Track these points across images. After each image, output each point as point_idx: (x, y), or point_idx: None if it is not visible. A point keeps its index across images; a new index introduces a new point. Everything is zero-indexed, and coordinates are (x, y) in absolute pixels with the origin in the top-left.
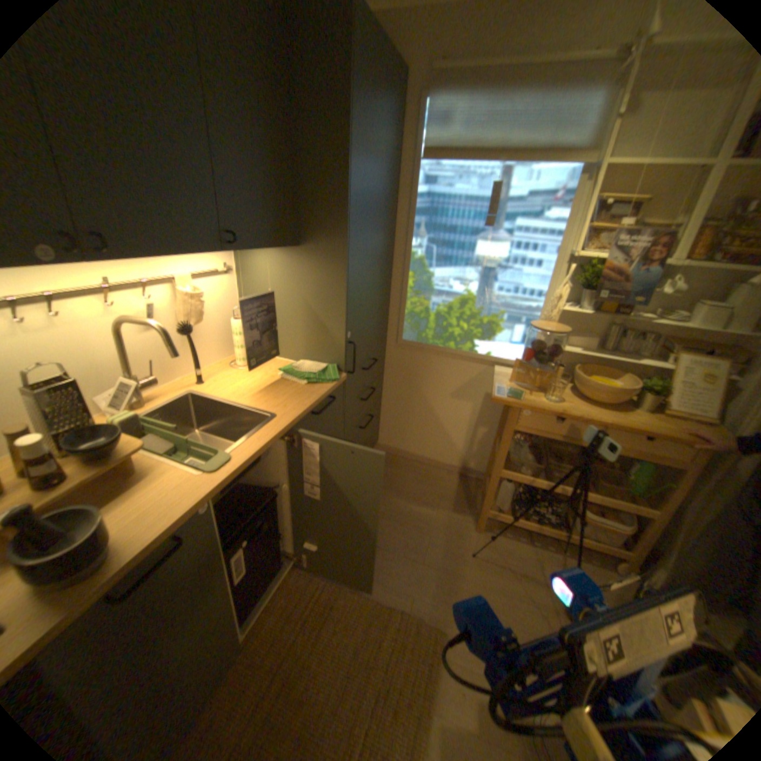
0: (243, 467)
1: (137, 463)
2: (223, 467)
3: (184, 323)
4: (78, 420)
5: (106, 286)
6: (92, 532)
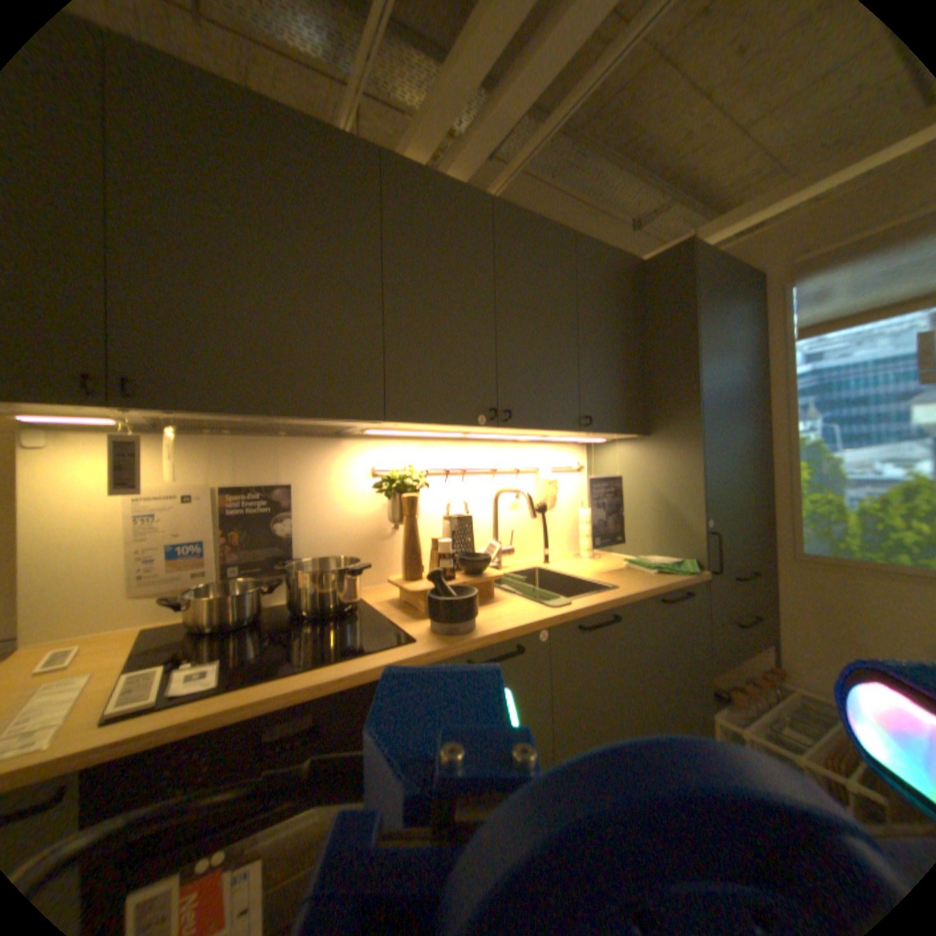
0: (581, 612)
1: (494, 593)
2: (562, 605)
3: (539, 503)
4: (464, 548)
5: (492, 471)
6: (469, 598)
